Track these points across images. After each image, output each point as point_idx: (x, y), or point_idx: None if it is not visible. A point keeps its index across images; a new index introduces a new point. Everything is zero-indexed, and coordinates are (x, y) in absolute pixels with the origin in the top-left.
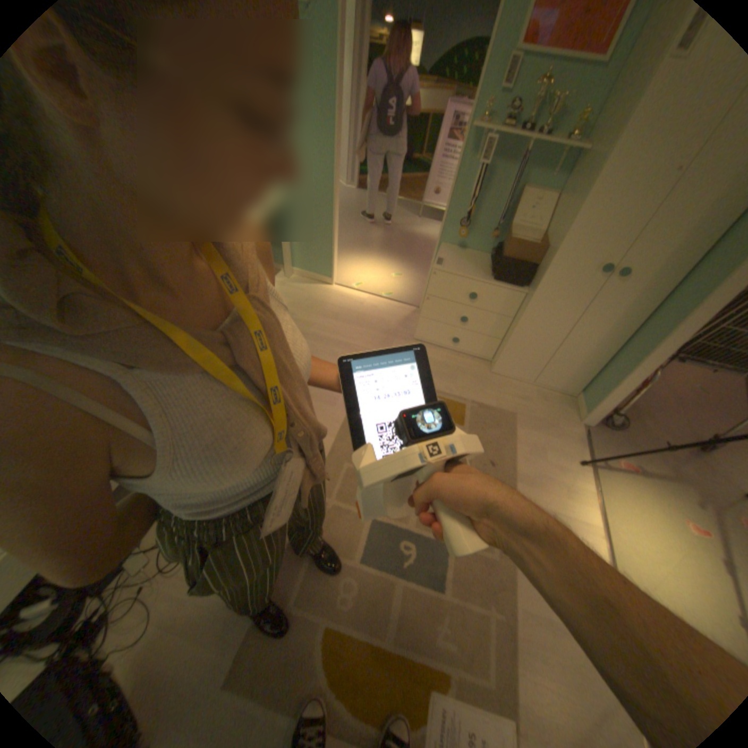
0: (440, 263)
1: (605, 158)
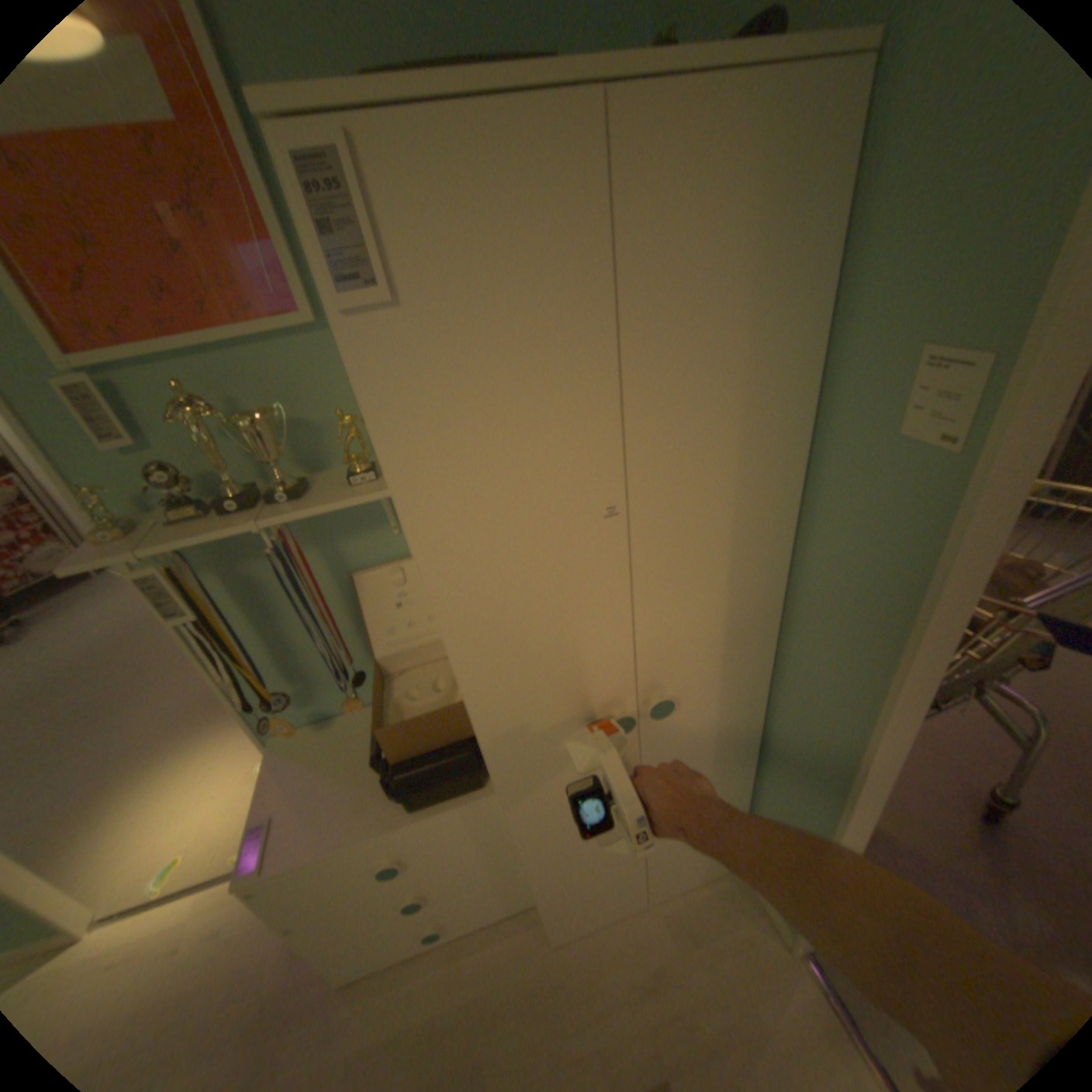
0: (255, 852)
1: (419, 564)
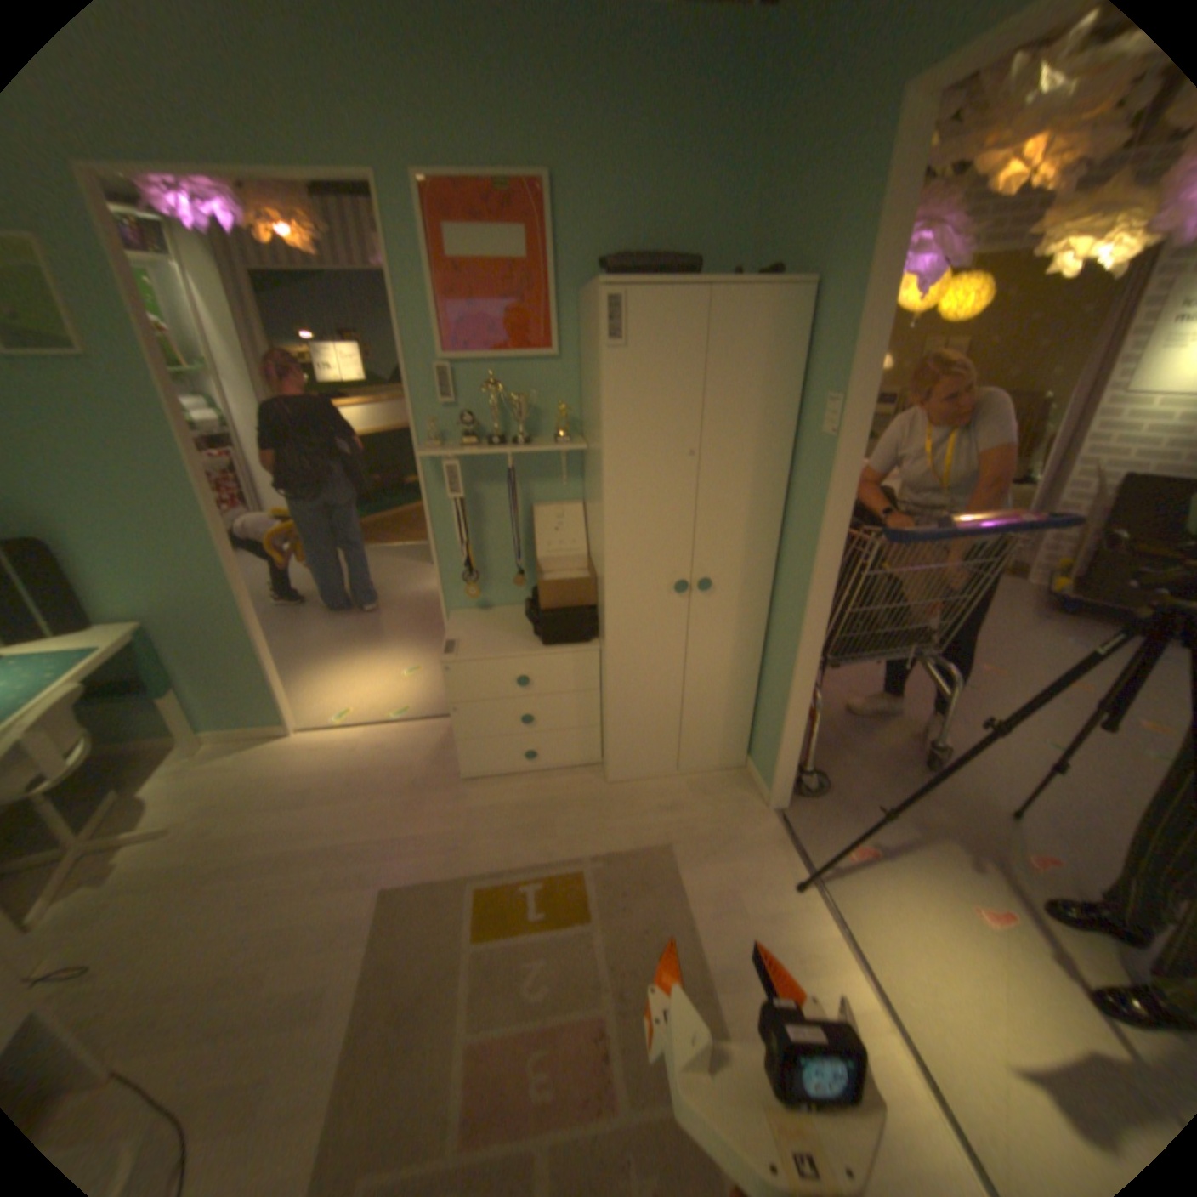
0: (451, 648)
1: (600, 461)
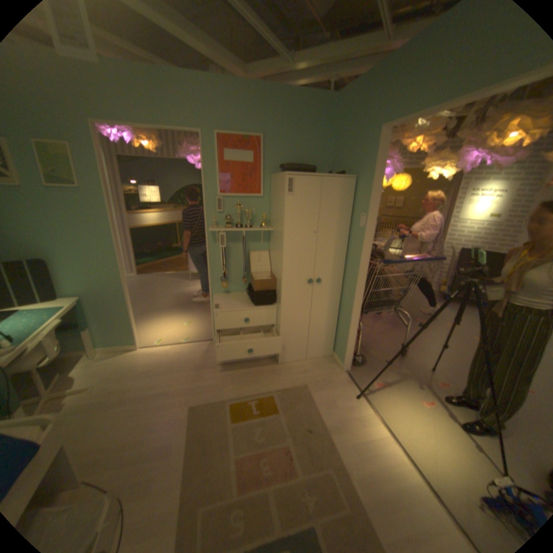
0: (218, 307)
1: (282, 234)
